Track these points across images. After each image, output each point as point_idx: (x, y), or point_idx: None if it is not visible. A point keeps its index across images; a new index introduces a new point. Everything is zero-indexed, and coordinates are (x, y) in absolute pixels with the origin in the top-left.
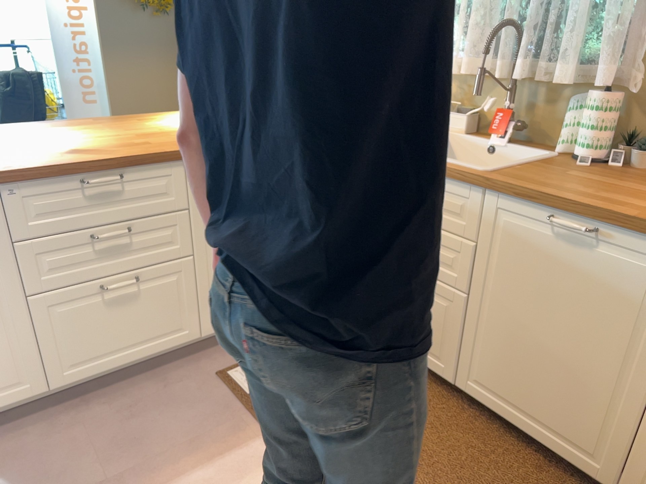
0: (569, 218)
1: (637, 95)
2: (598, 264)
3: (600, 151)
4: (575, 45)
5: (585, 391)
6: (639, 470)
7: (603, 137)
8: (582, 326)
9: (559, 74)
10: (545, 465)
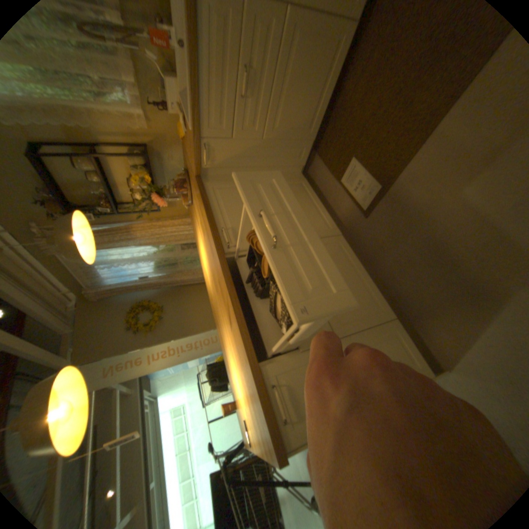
0: None
1: None
2: None
3: None
4: None
5: None
6: None
7: None
8: None
9: None
10: None
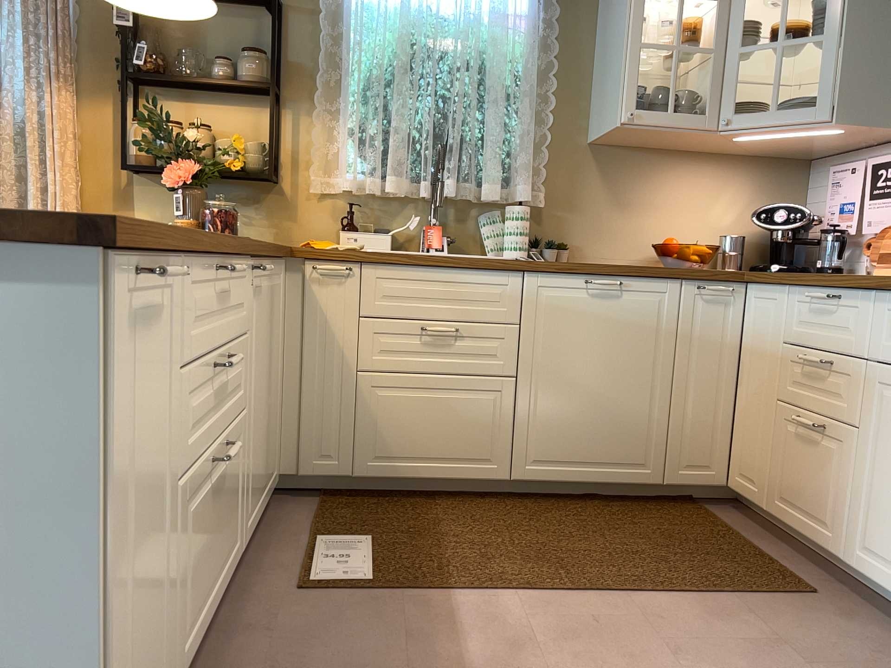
0: (601, 278)
1: (531, 209)
2: (626, 307)
3: (528, 250)
4: (499, 166)
5: (631, 413)
6: (675, 453)
7: (529, 239)
8: (621, 360)
9: (490, 189)
10: (607, 504)
